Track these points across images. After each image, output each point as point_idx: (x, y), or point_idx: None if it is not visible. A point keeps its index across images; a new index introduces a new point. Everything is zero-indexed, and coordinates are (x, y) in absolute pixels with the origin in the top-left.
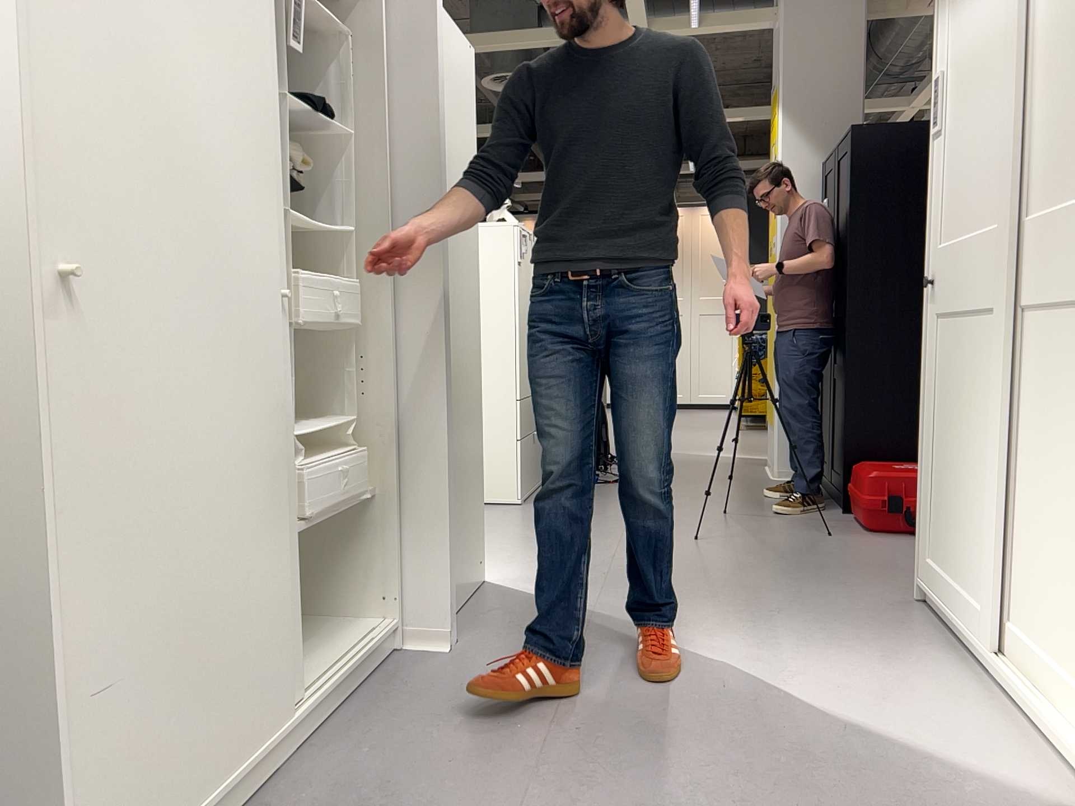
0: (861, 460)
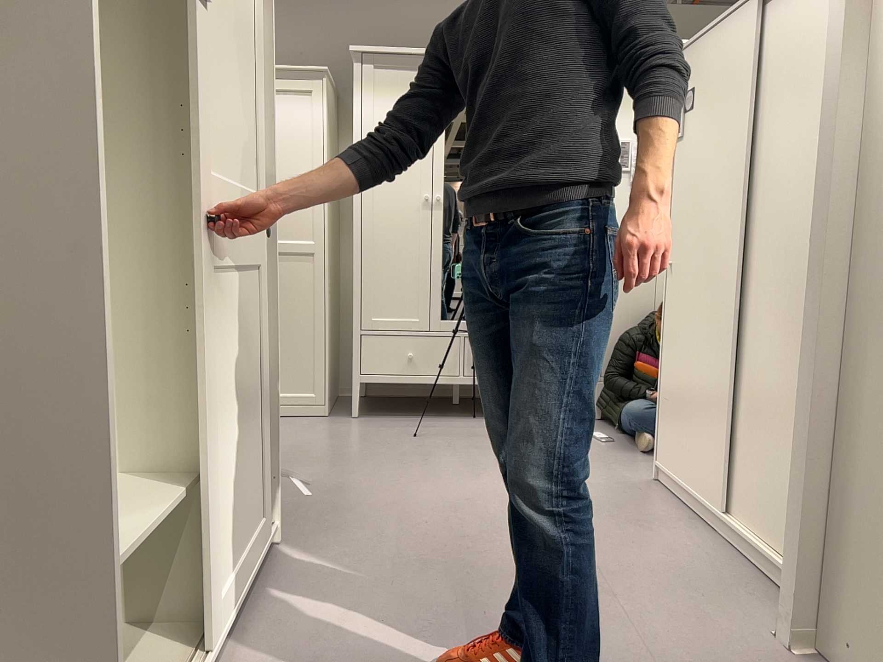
0: None
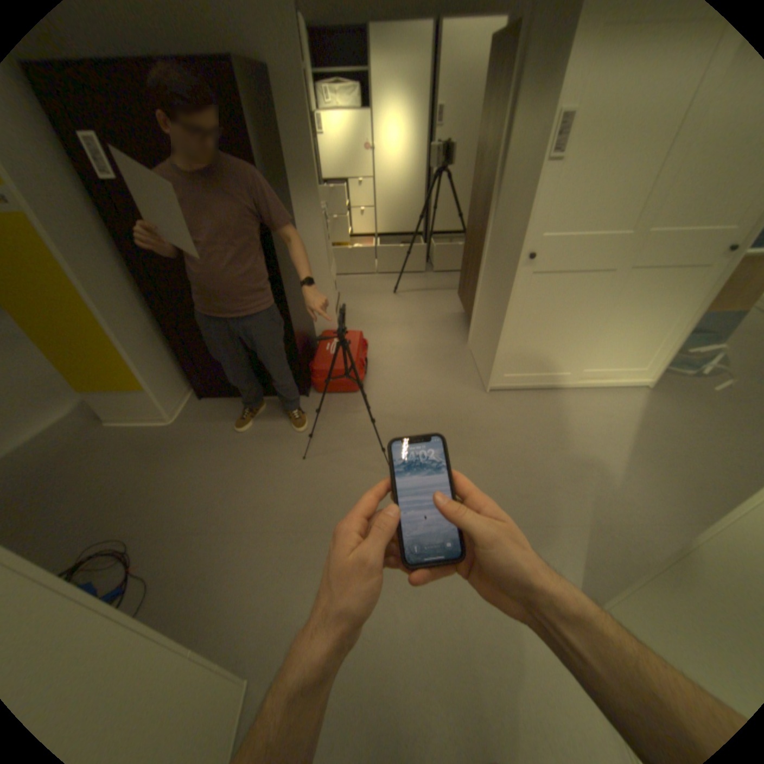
0: (316, 360)
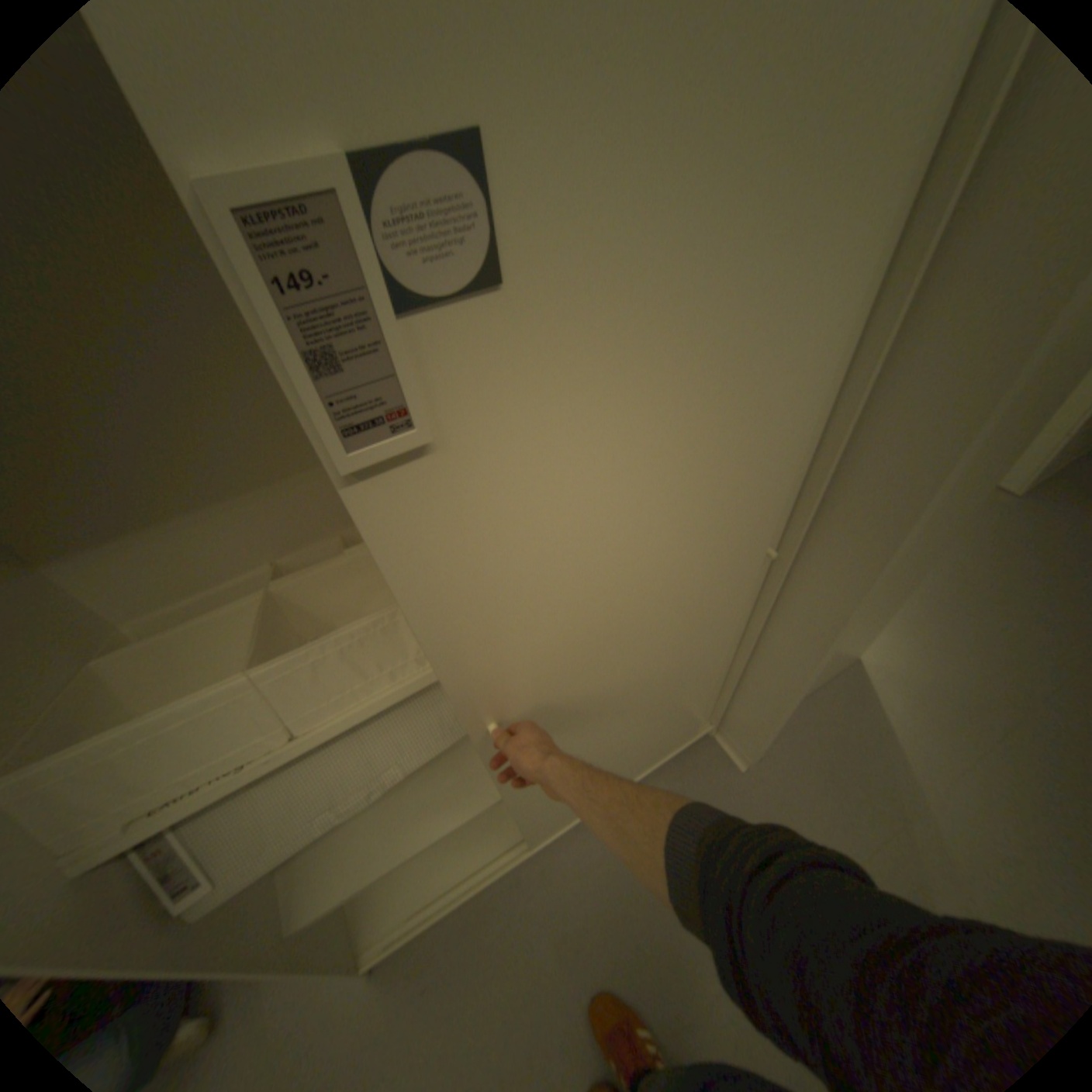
0: None
